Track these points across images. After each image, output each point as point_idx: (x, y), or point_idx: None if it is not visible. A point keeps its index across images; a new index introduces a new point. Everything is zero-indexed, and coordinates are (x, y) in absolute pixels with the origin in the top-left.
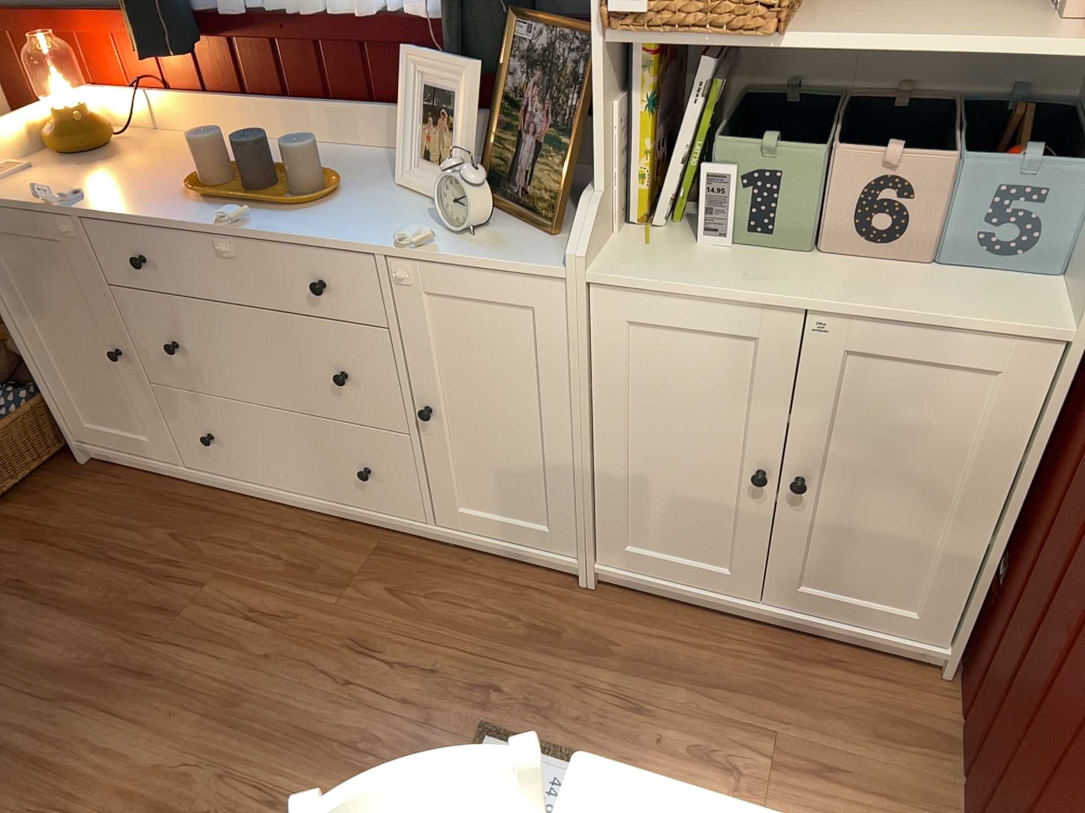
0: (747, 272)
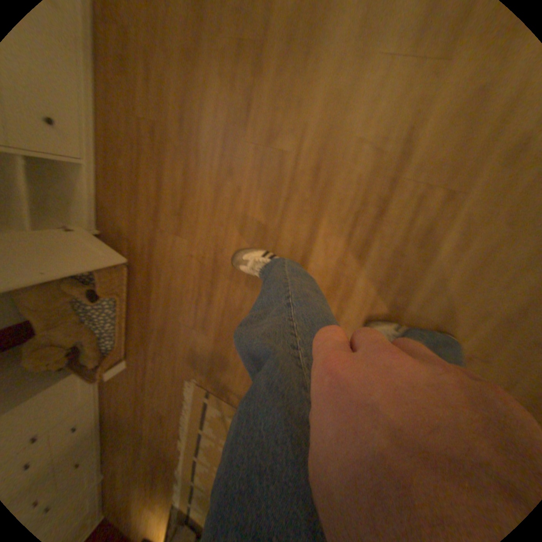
0: None
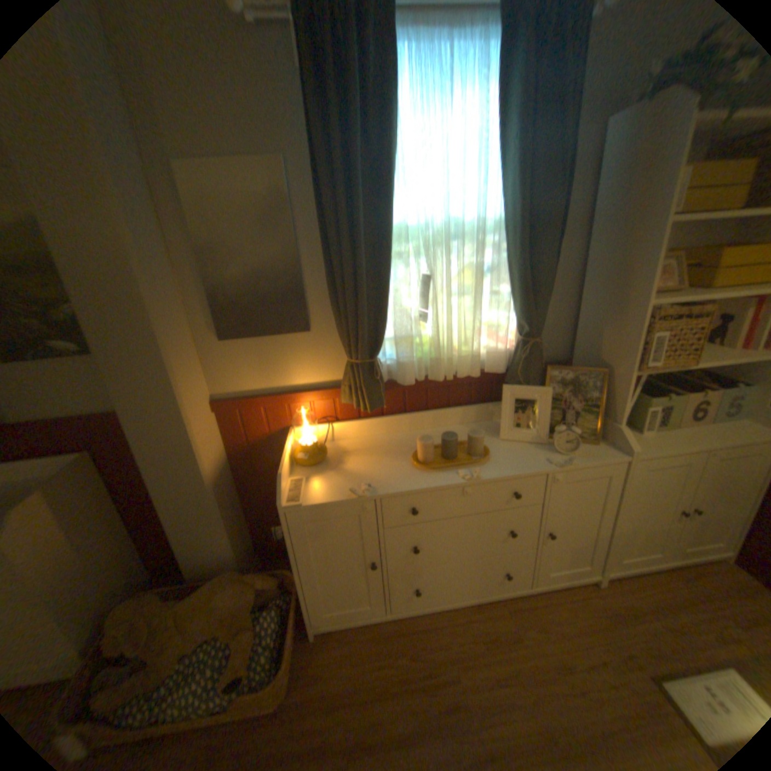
0: (676, 440)
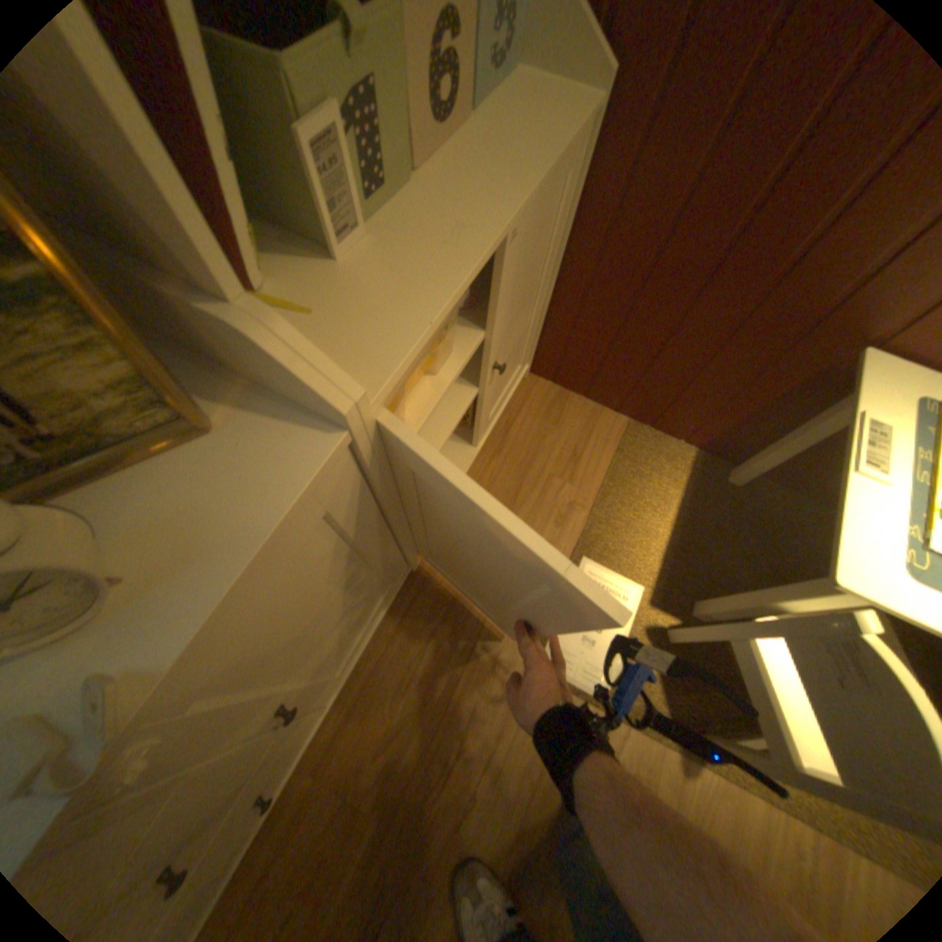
0: (430, 231)
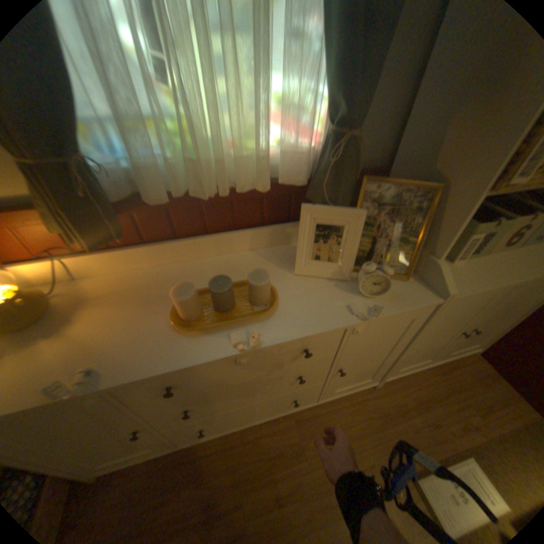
0: (489, 271)
